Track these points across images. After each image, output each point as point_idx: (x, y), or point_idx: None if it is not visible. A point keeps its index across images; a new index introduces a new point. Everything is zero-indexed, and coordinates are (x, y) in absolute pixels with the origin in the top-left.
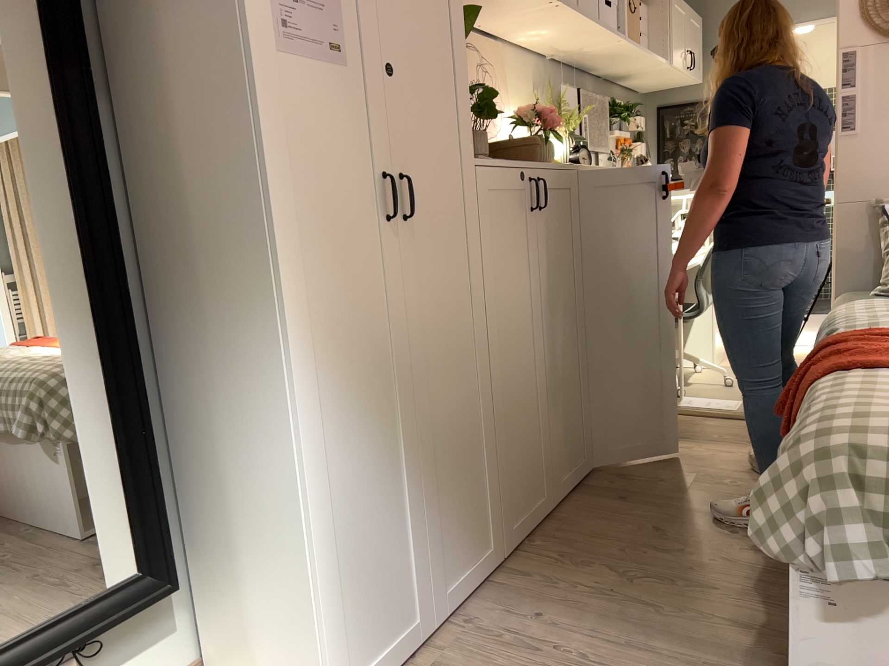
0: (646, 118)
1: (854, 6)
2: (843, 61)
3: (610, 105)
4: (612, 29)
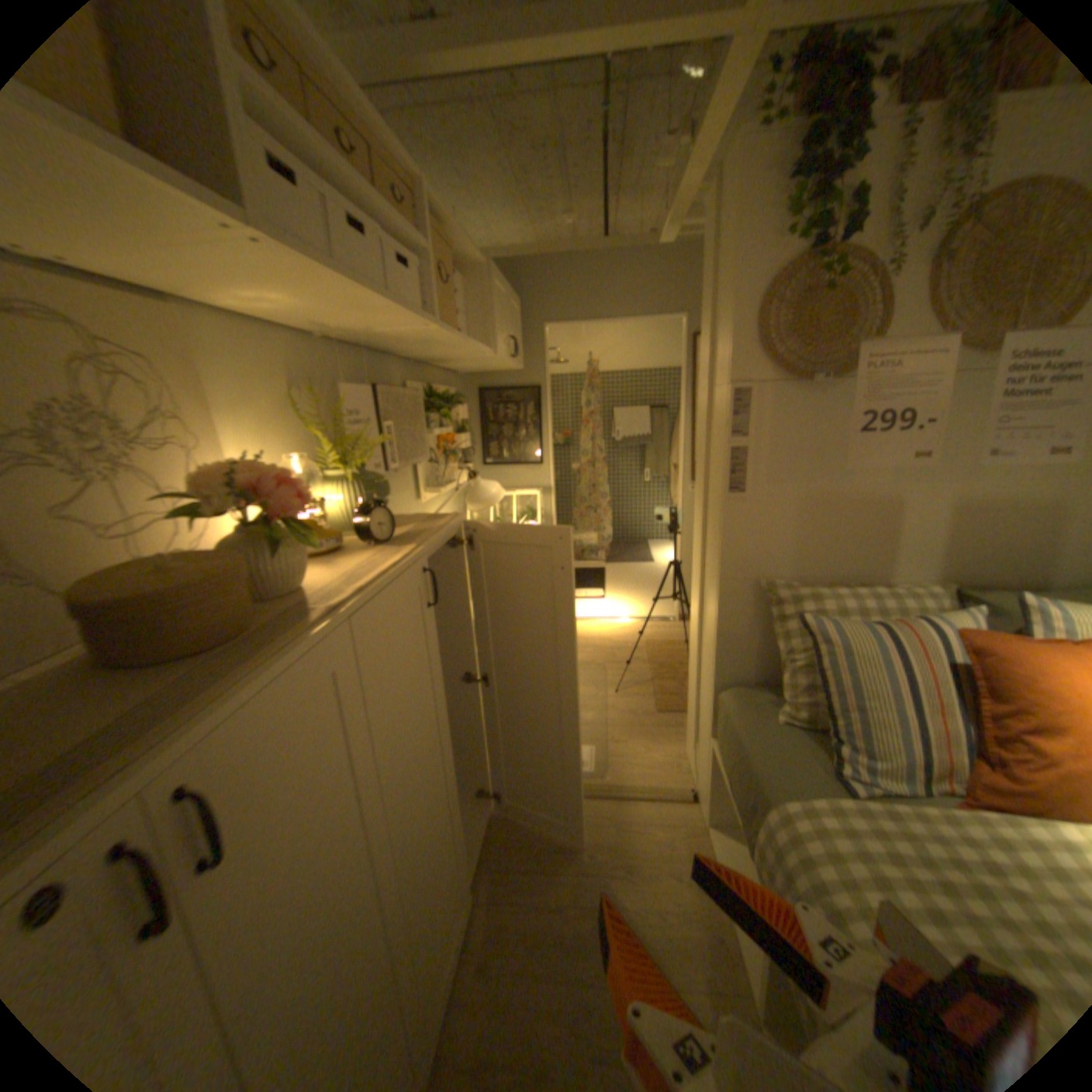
0: (468, 398)
1: (750, 324)
2: (734, 399)
3: (427, 393)
4: (414, 304)
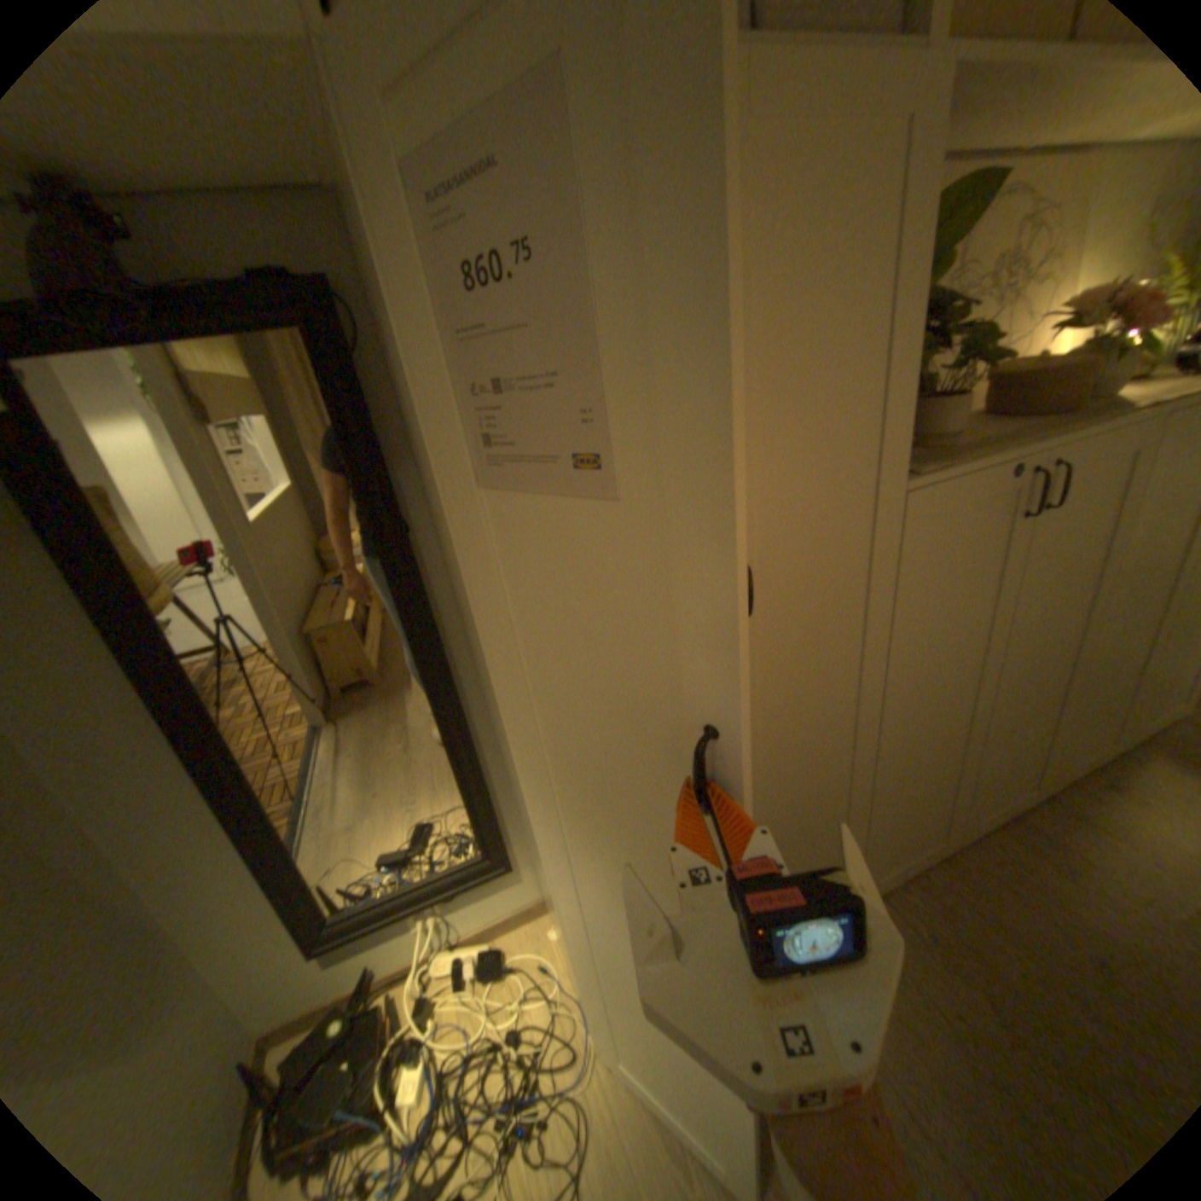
0: None
1: None
2: None
3: None
4: None
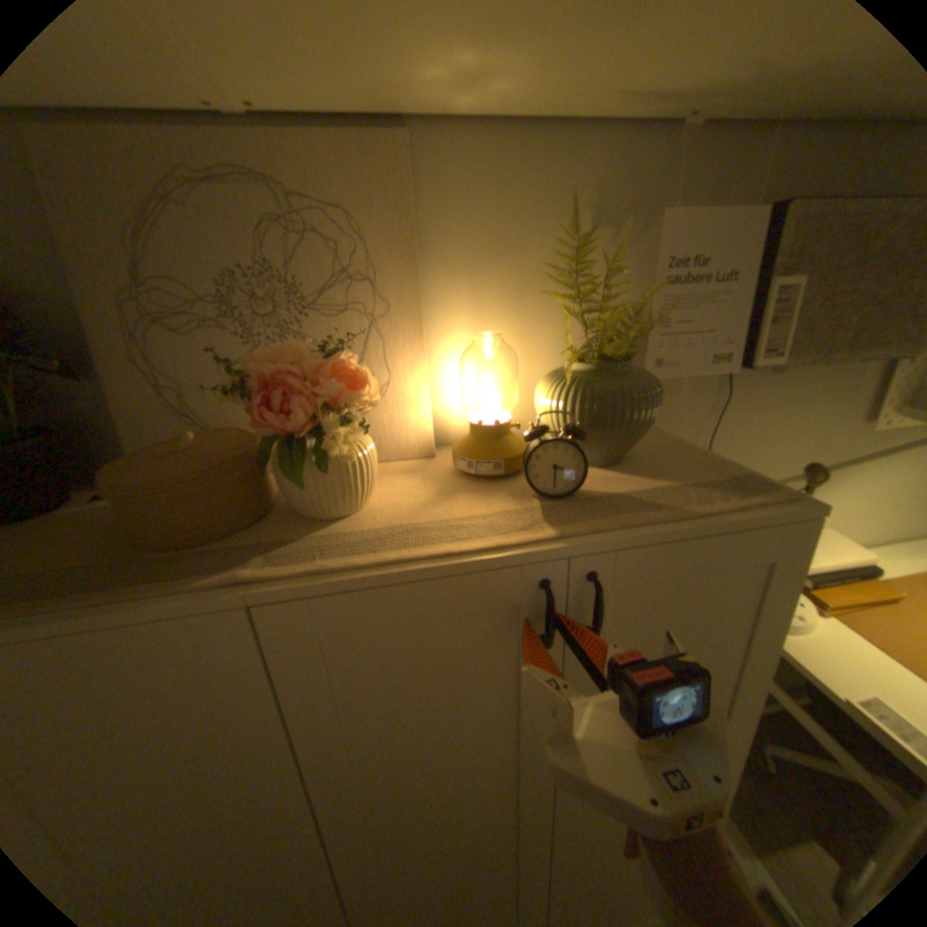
0: None
1: None
2: None
3: None
4: None
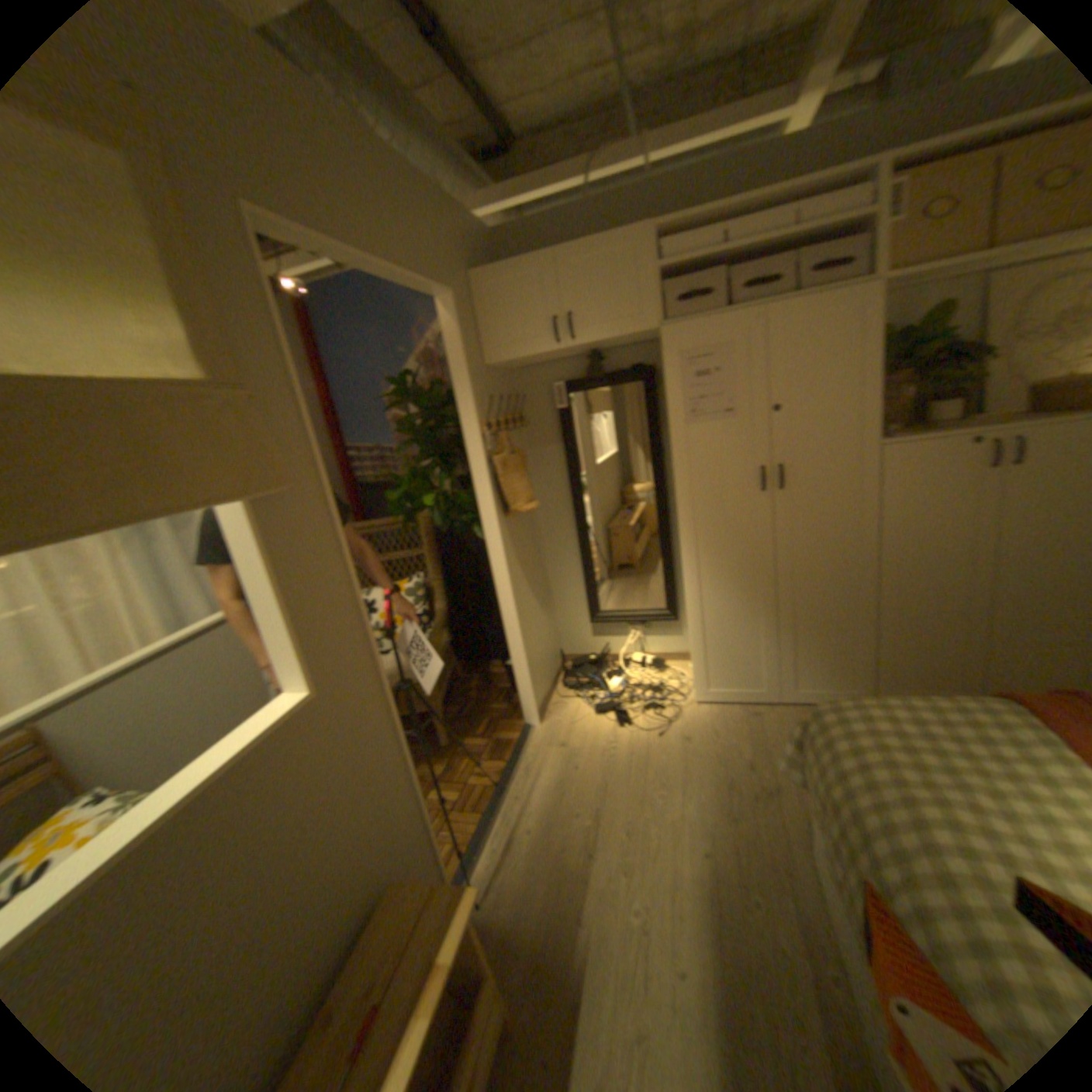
0: None
1: None
2: None
3: None
4: None
